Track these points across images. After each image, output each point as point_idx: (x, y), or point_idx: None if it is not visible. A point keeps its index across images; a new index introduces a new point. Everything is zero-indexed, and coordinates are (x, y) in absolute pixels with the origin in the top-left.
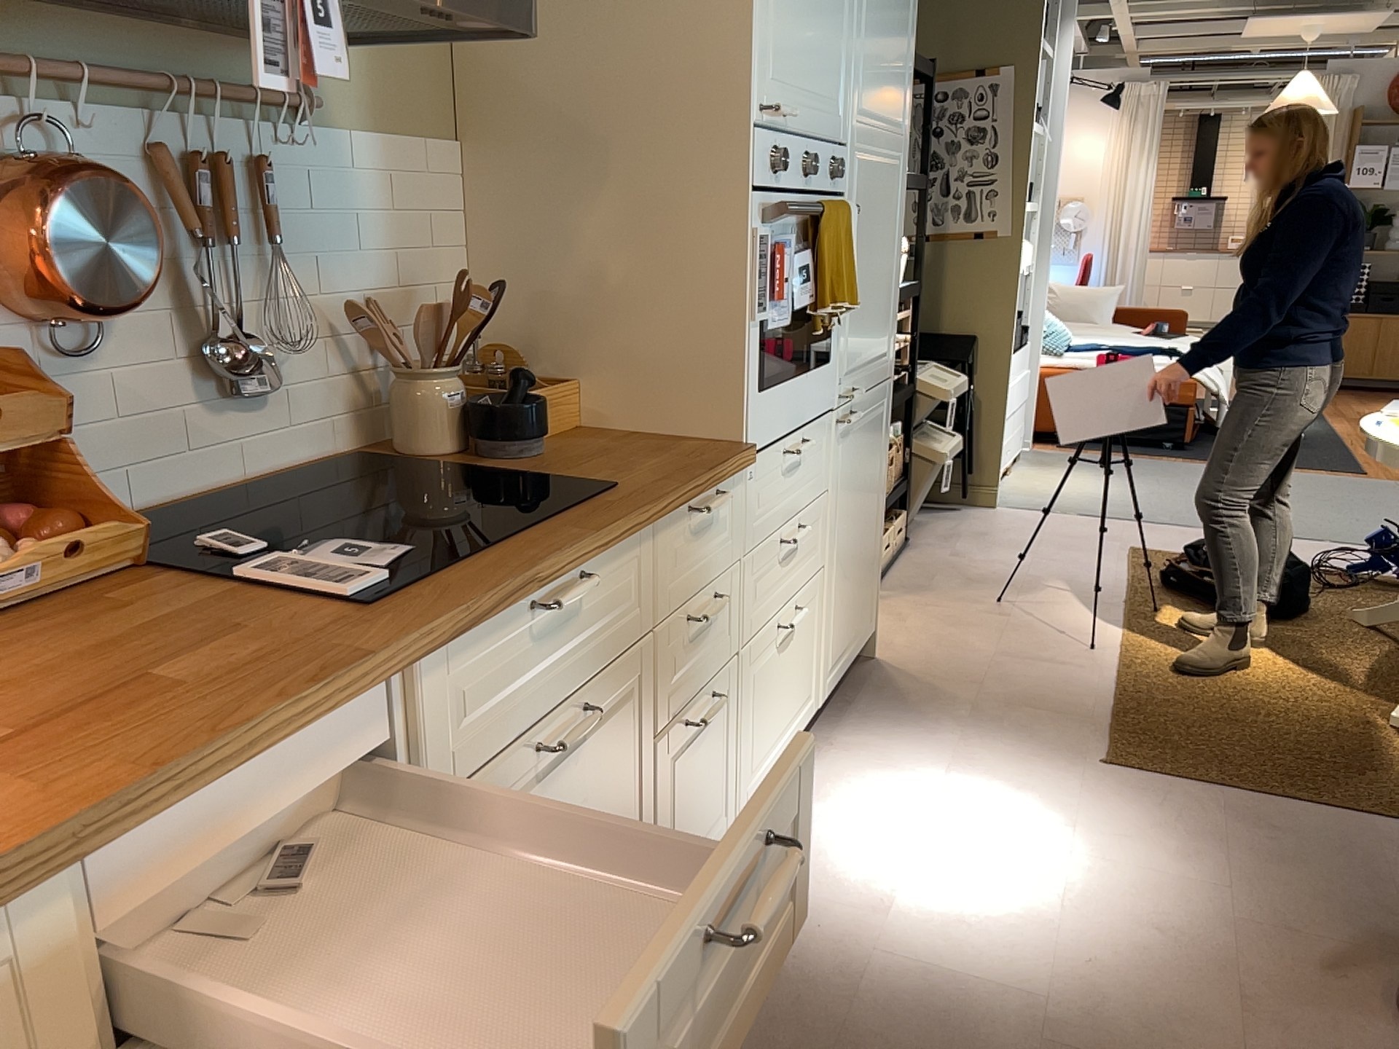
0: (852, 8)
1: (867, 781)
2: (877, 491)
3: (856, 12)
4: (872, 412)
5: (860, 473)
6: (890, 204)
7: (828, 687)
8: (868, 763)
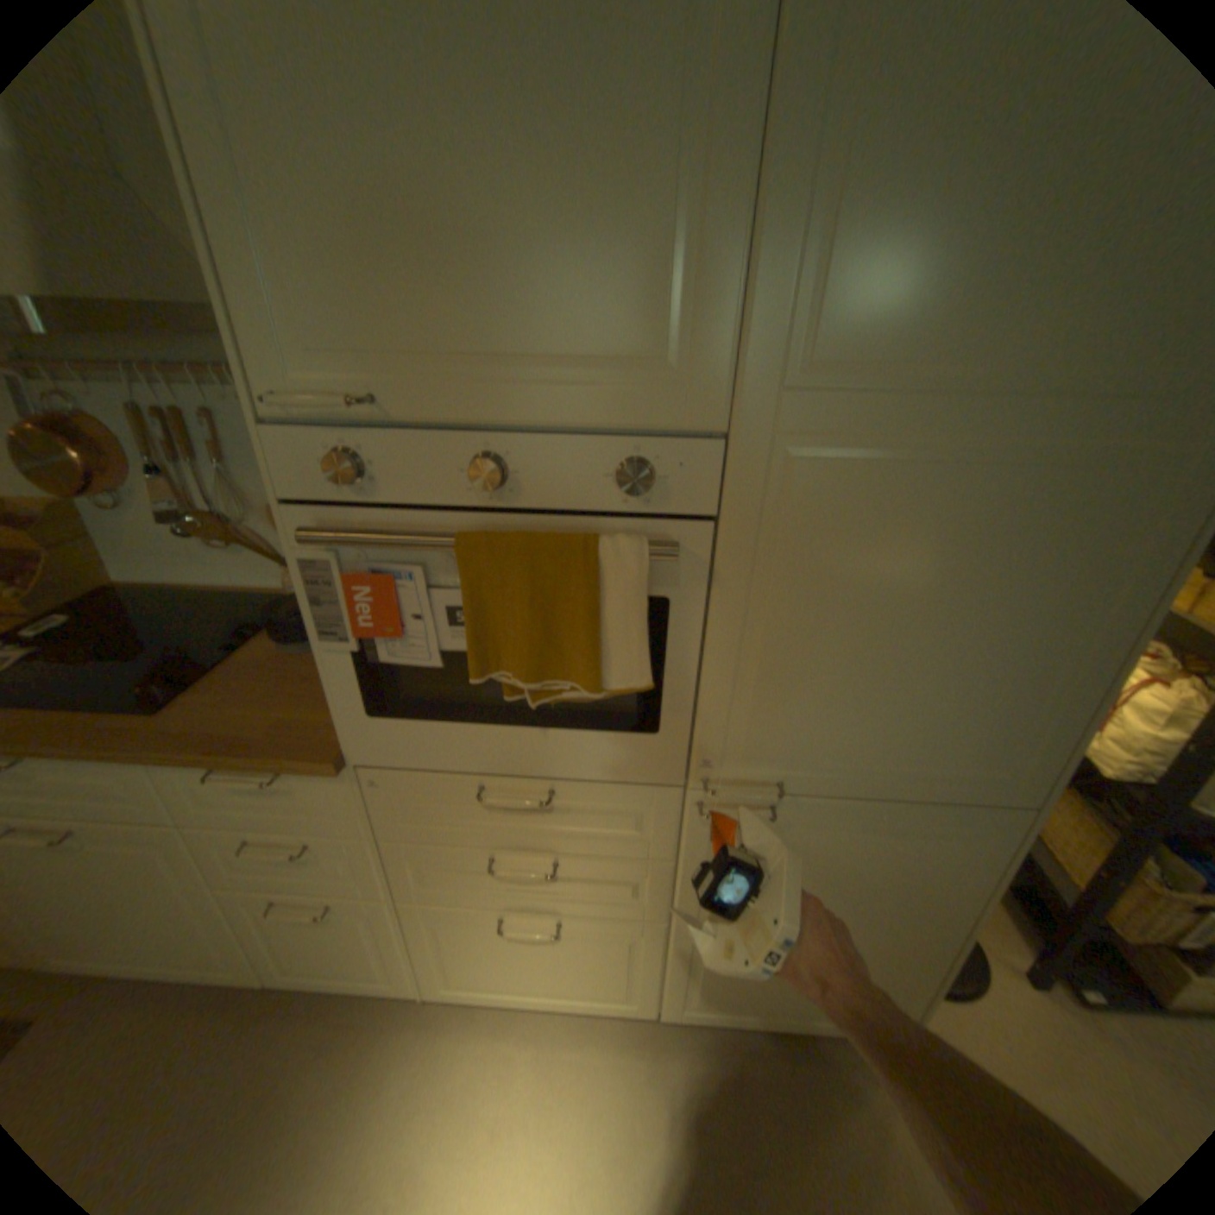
0: (728, 127)
1: (594, 1128)
2: (918, 922)
3: (769, 127)
4: (899, 832)
5: (822, 882)
6: (1056, 539)
7: (689, 1020)
8: (636, 1119)
